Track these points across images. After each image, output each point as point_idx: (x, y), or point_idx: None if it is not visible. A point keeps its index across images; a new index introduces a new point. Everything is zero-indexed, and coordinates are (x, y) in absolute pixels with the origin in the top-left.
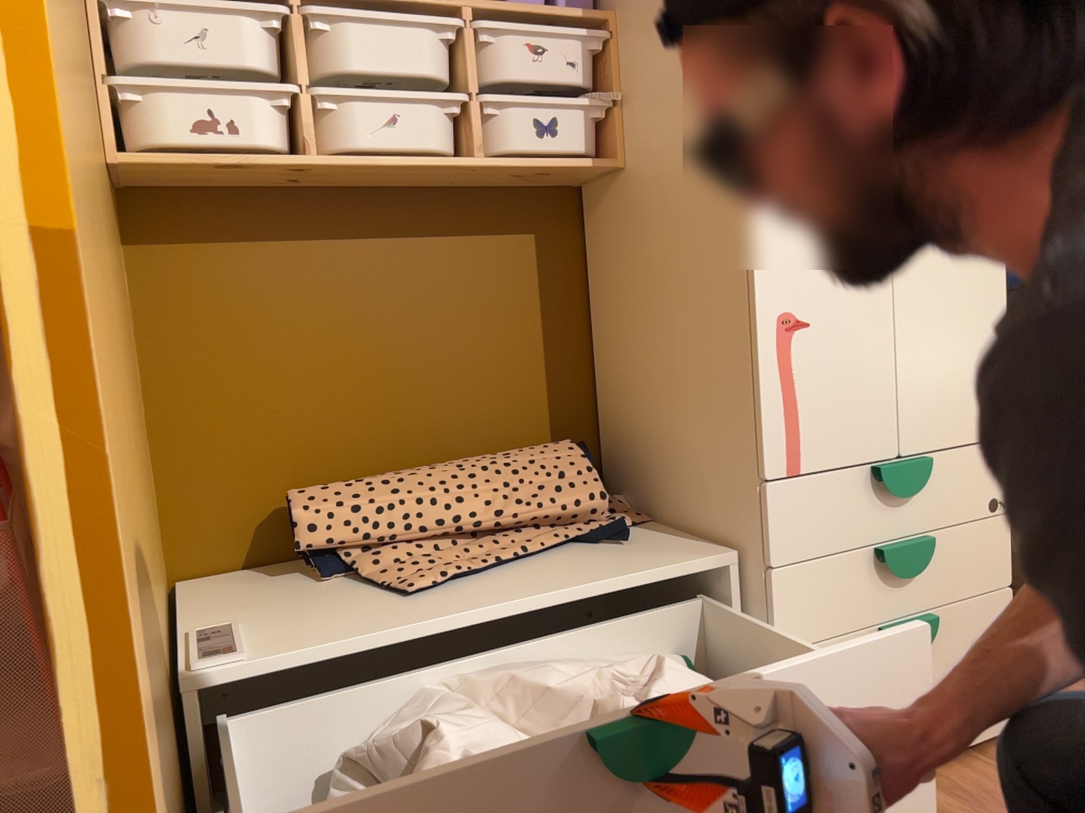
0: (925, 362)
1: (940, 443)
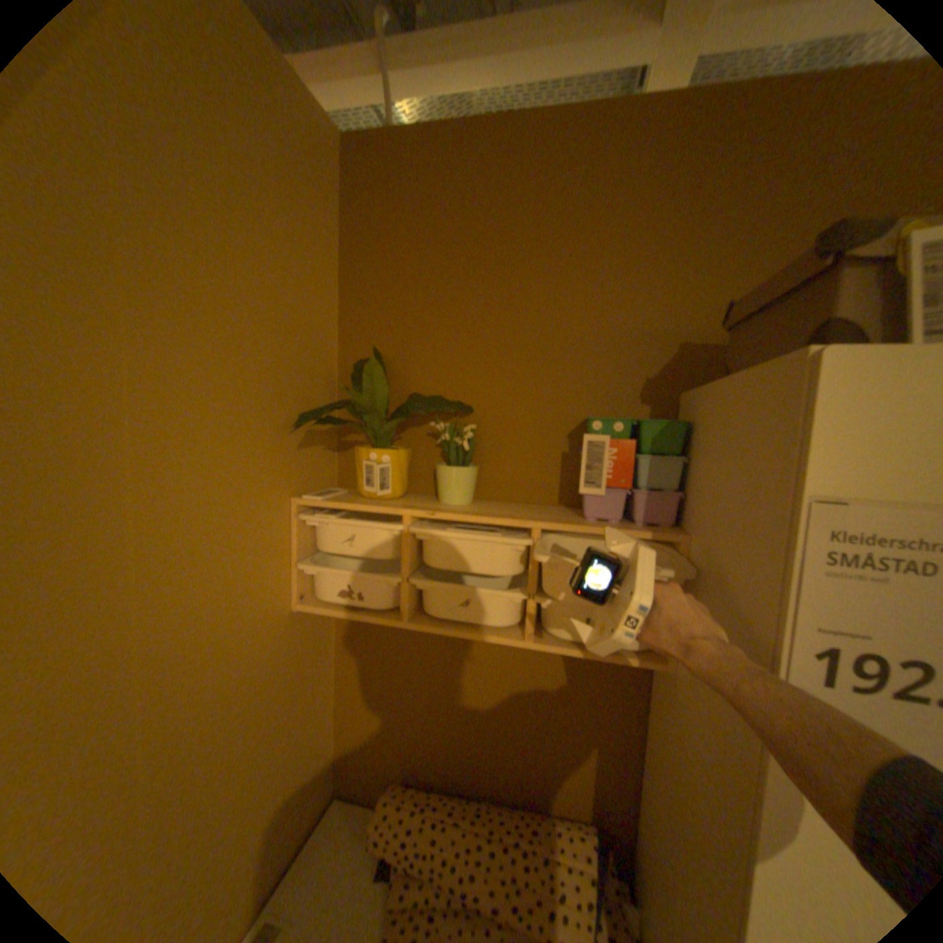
0: None
1: None
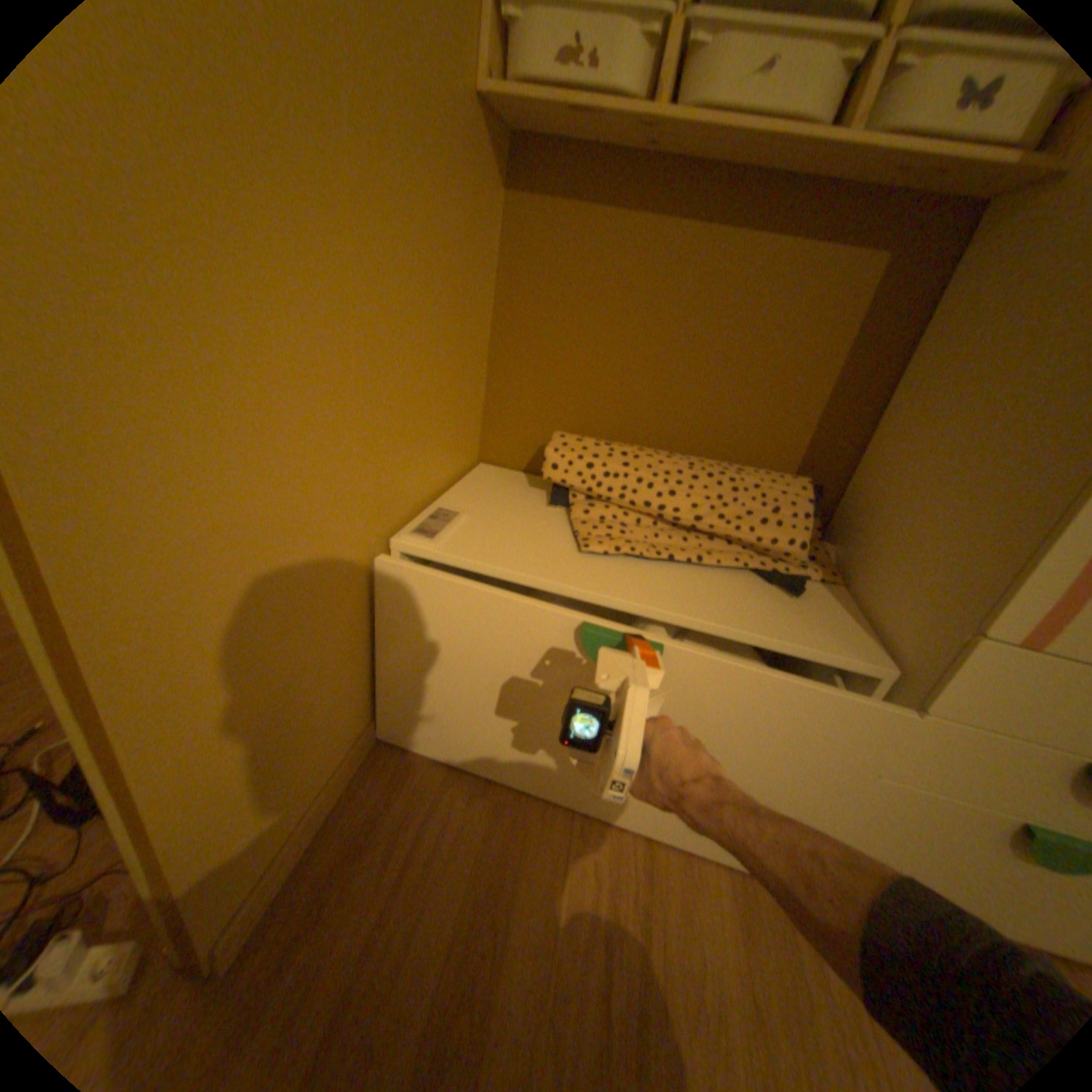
0: None
1: None
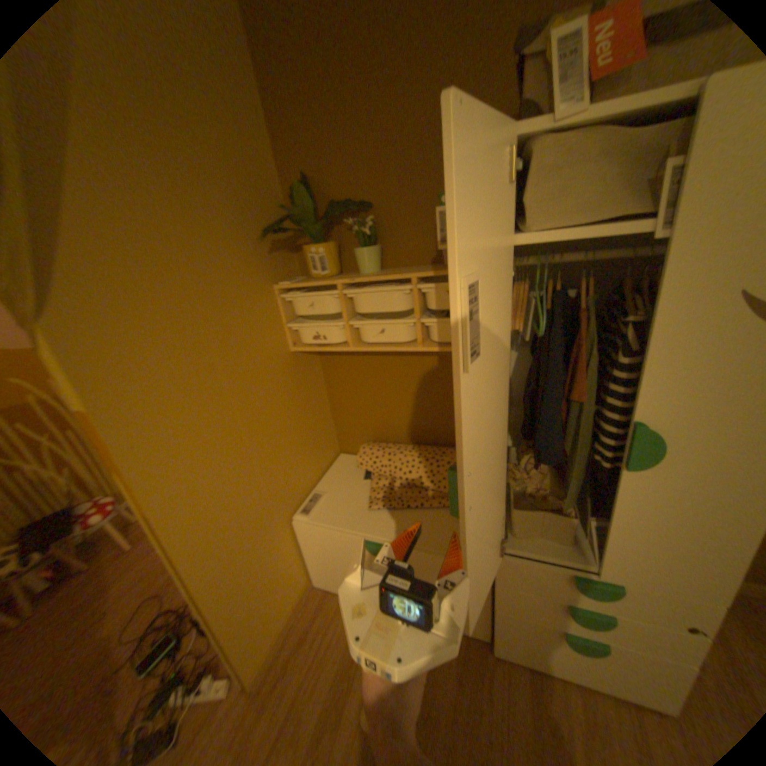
0: (638, 548)
1: (641, 587)
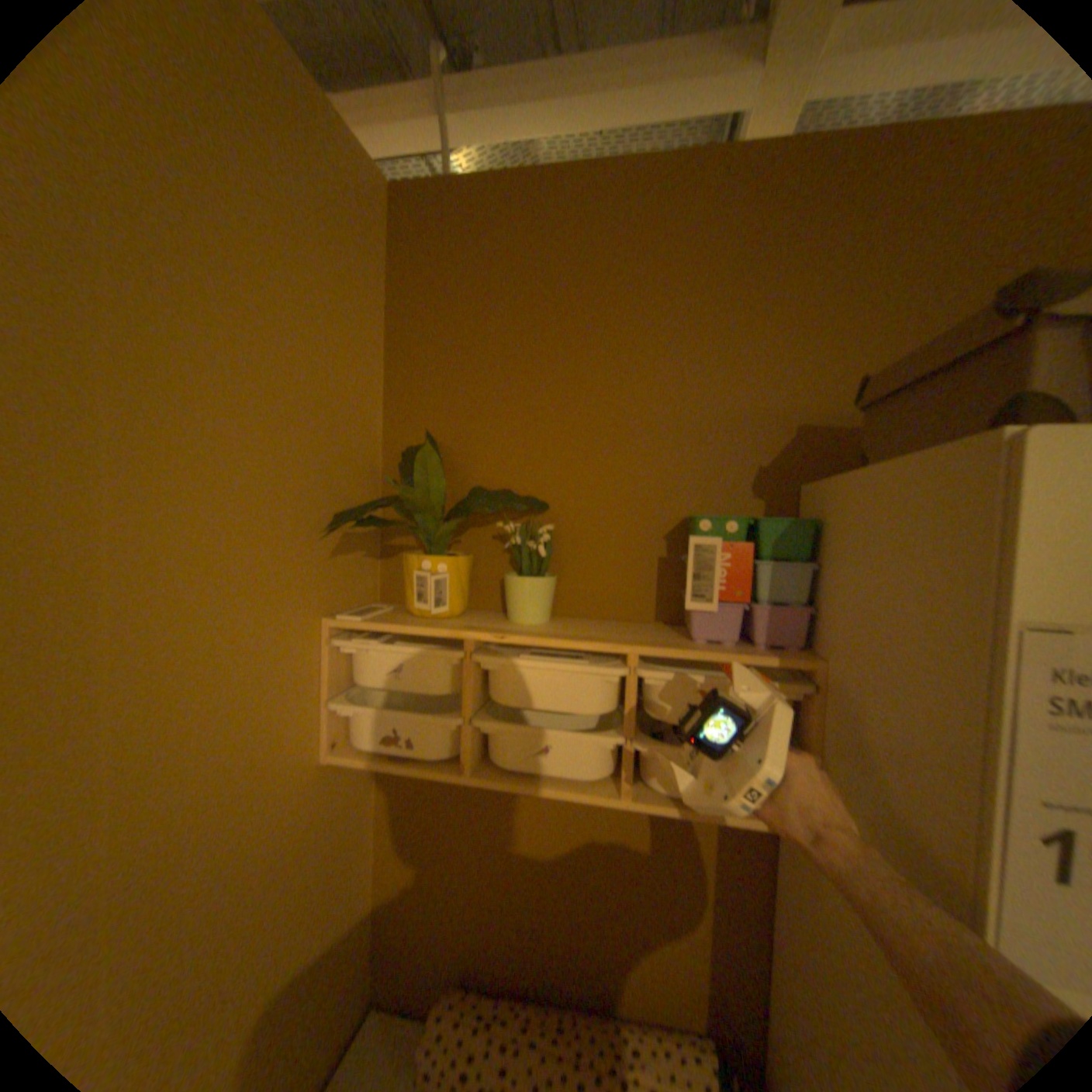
0: None
1: None
